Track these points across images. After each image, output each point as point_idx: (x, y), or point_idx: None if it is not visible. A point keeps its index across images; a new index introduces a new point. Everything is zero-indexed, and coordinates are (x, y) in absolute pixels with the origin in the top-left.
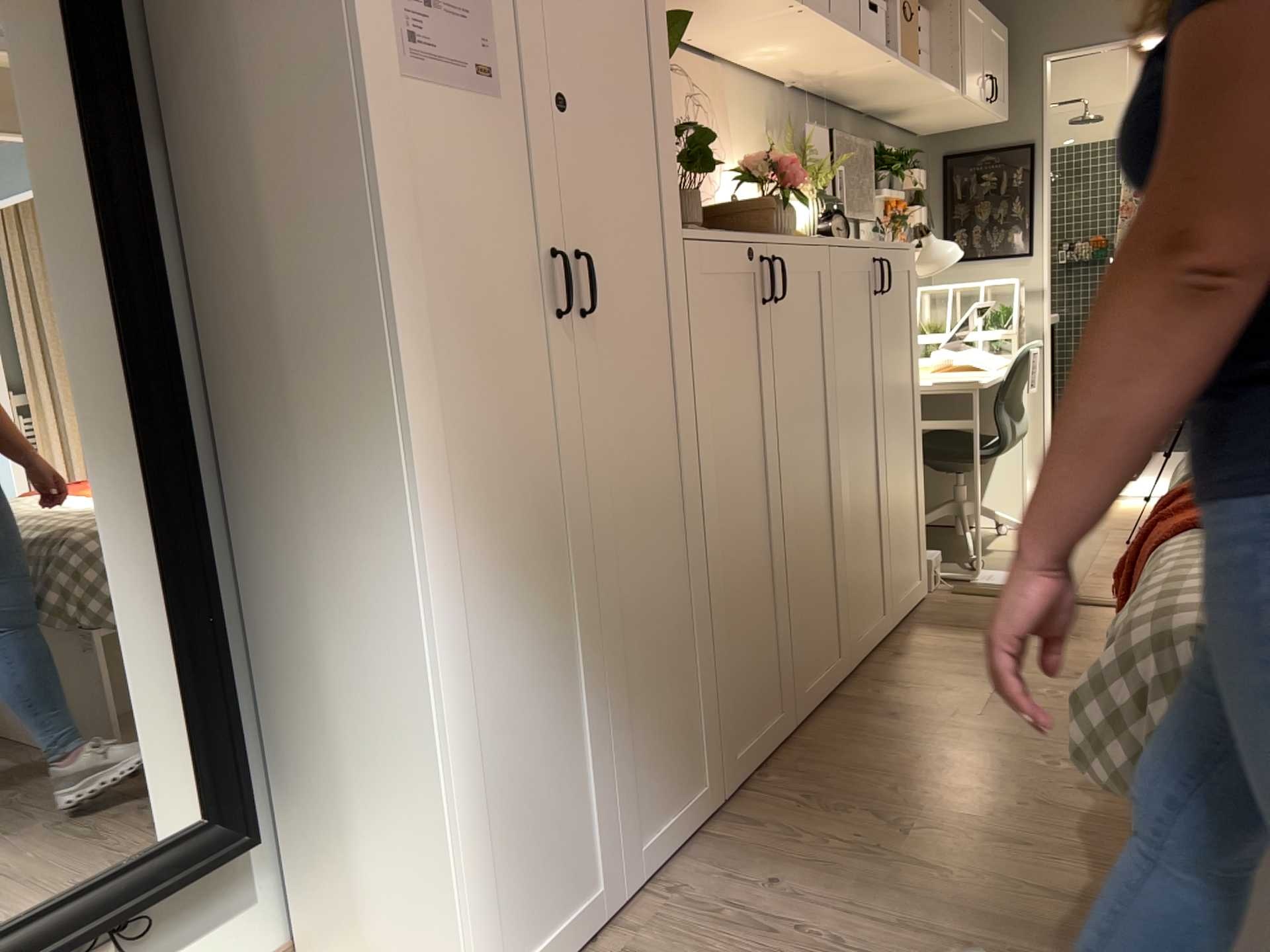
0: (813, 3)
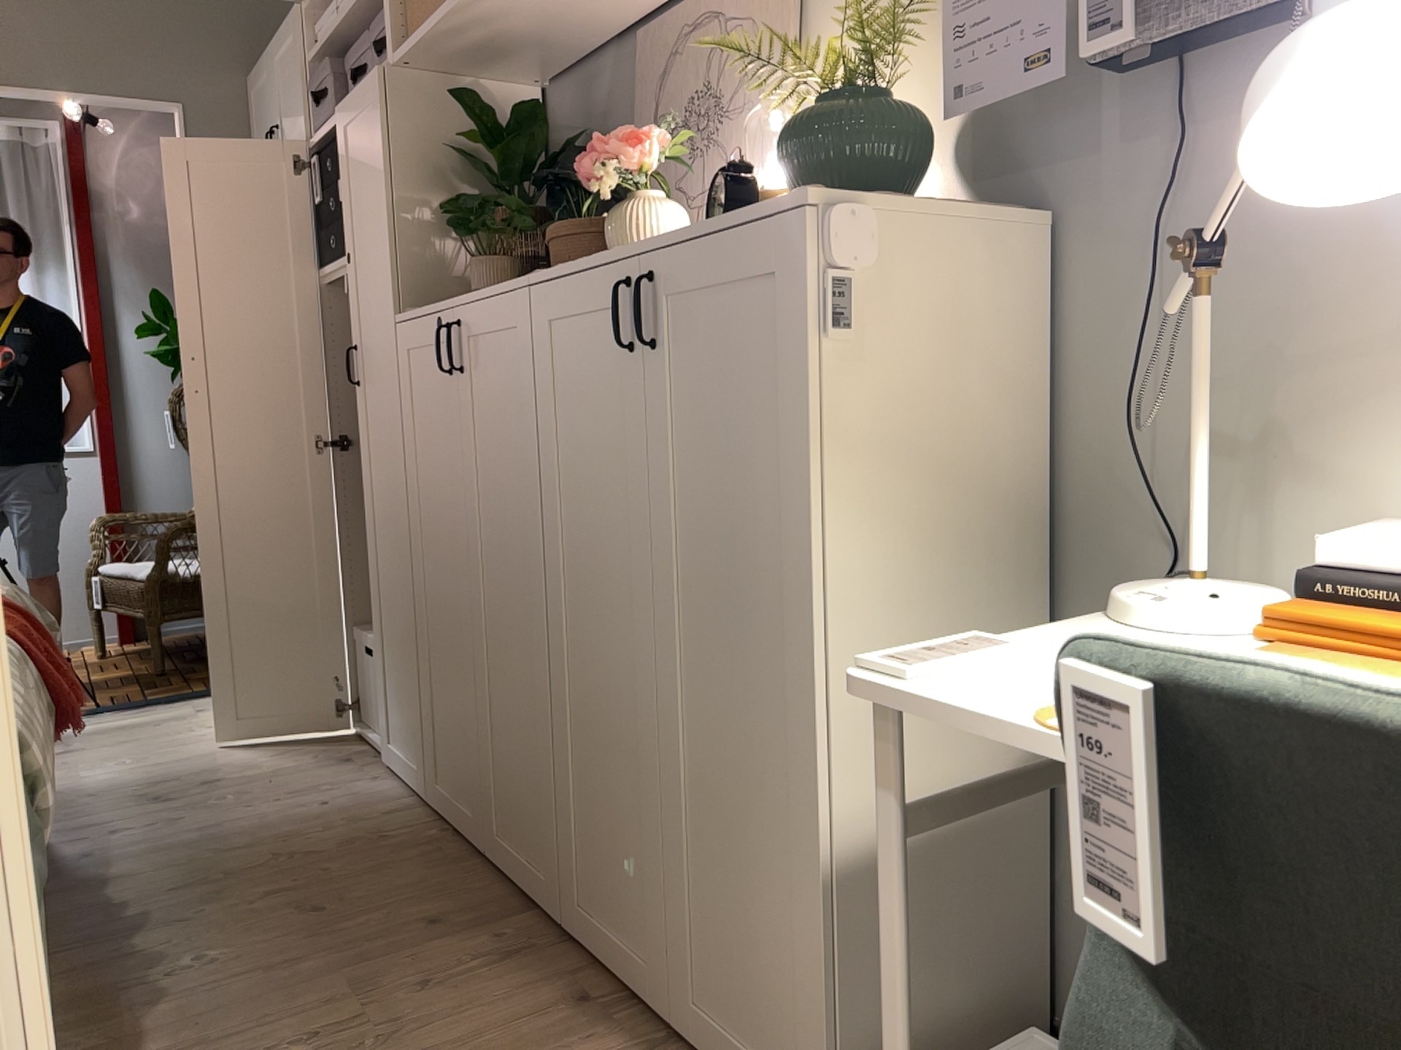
0: None
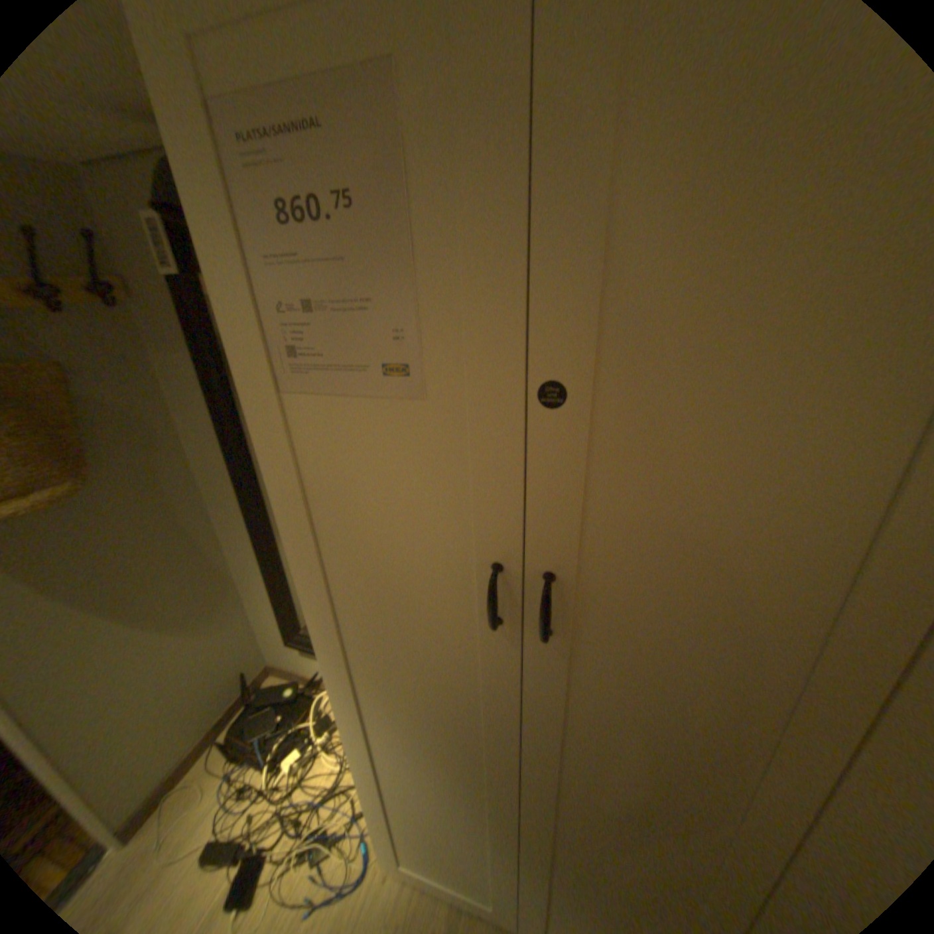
0: None
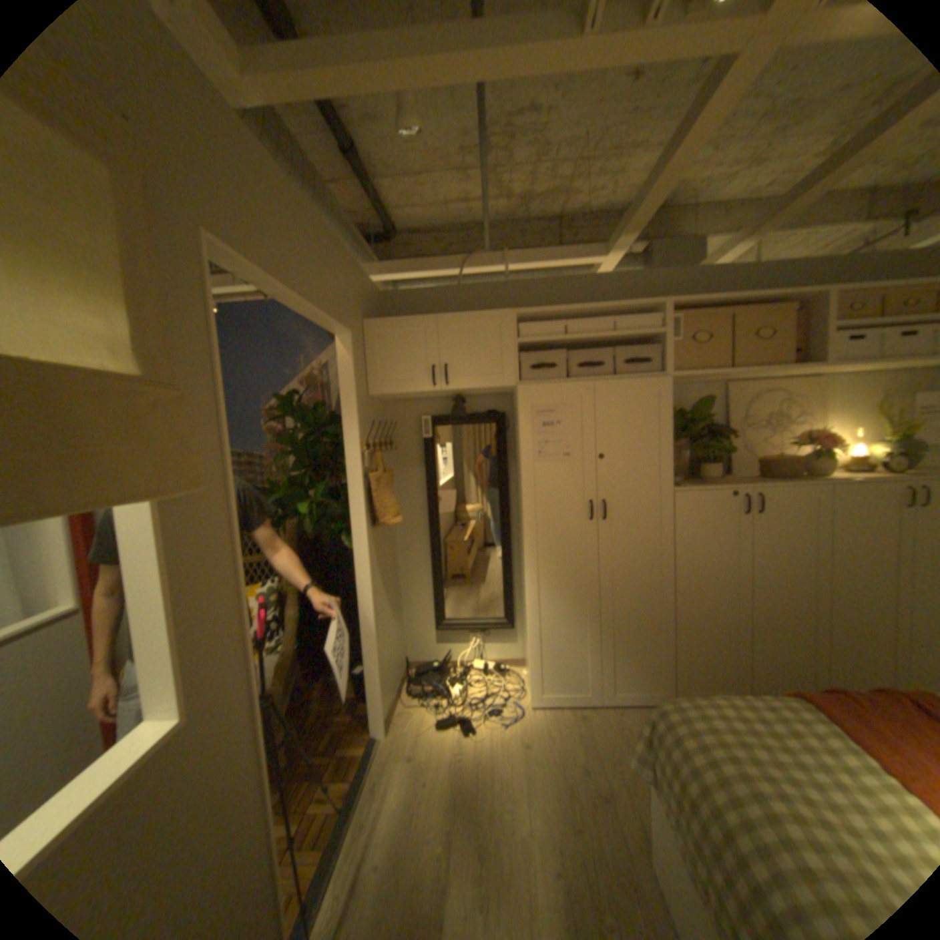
0: (854, 357)
